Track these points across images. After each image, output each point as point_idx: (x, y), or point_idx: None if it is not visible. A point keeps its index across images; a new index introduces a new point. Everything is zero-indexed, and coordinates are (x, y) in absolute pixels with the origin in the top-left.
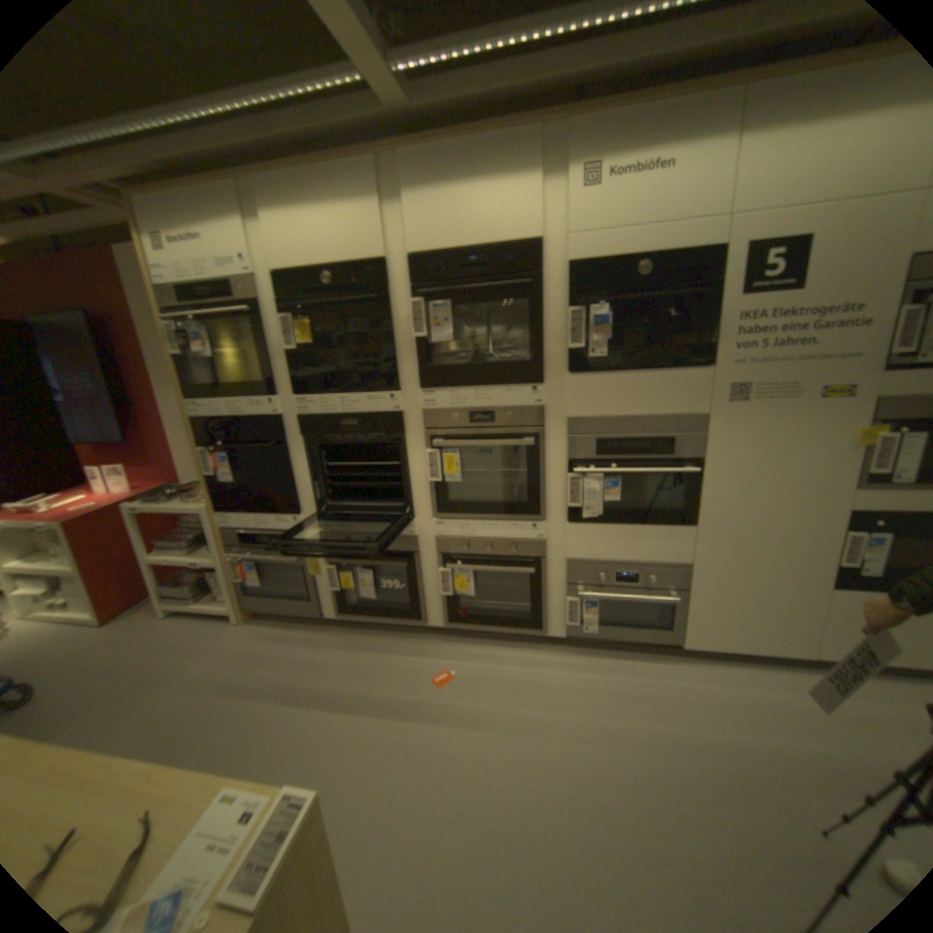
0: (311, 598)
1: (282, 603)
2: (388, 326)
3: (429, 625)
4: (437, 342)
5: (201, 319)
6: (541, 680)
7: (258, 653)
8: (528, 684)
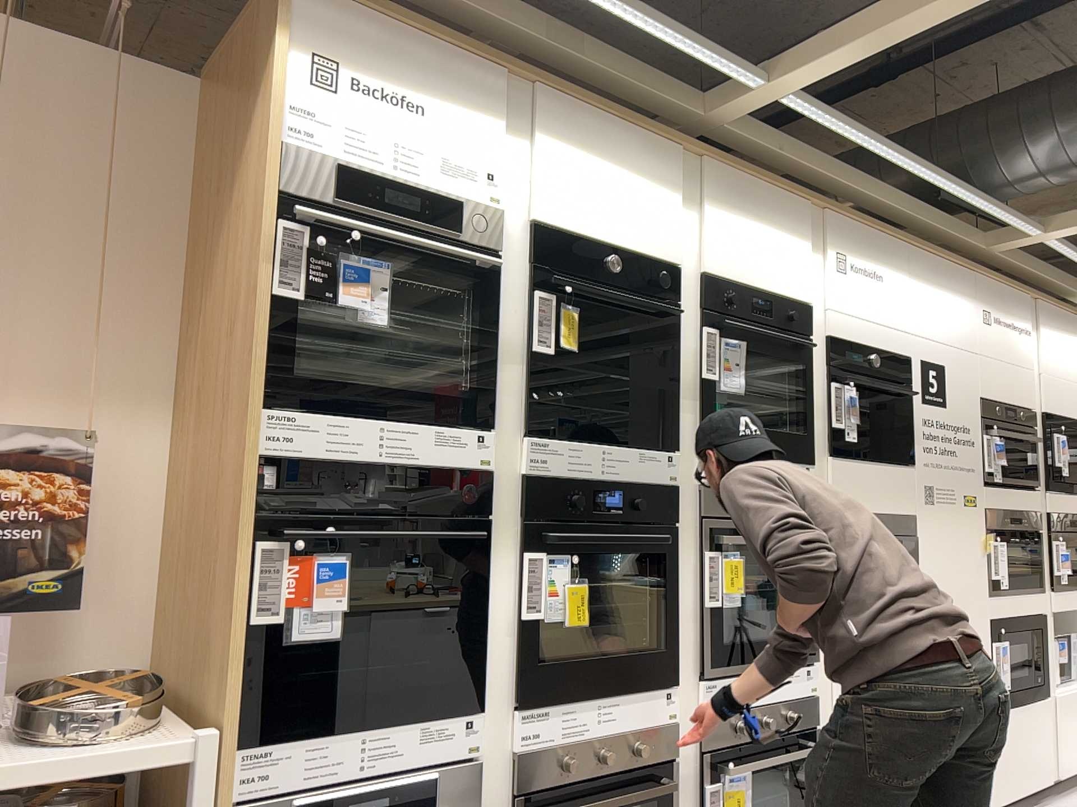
0: None
1: None
2: (668, 355)
3: None
4: (715, 389)
5: (387, 254)
6: None
7: None
8: None
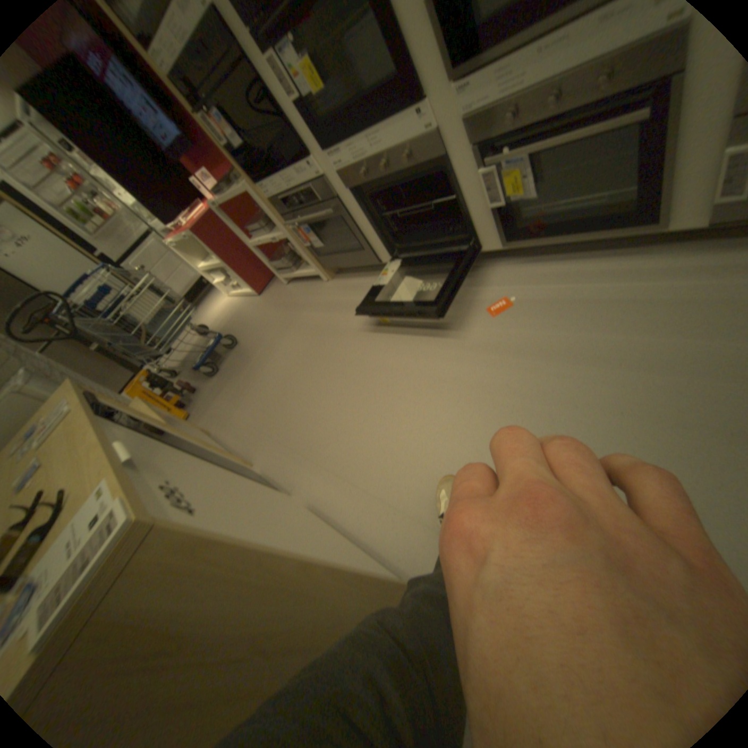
0: (364, 244)
1: (352, 254)
2: None
3: (486, 246)
4: None
5: None
6: (647, 292)
7: (343, 299)
8: (623, 298)
